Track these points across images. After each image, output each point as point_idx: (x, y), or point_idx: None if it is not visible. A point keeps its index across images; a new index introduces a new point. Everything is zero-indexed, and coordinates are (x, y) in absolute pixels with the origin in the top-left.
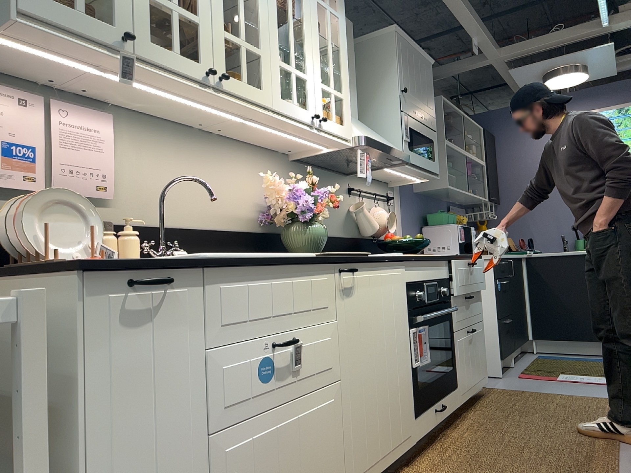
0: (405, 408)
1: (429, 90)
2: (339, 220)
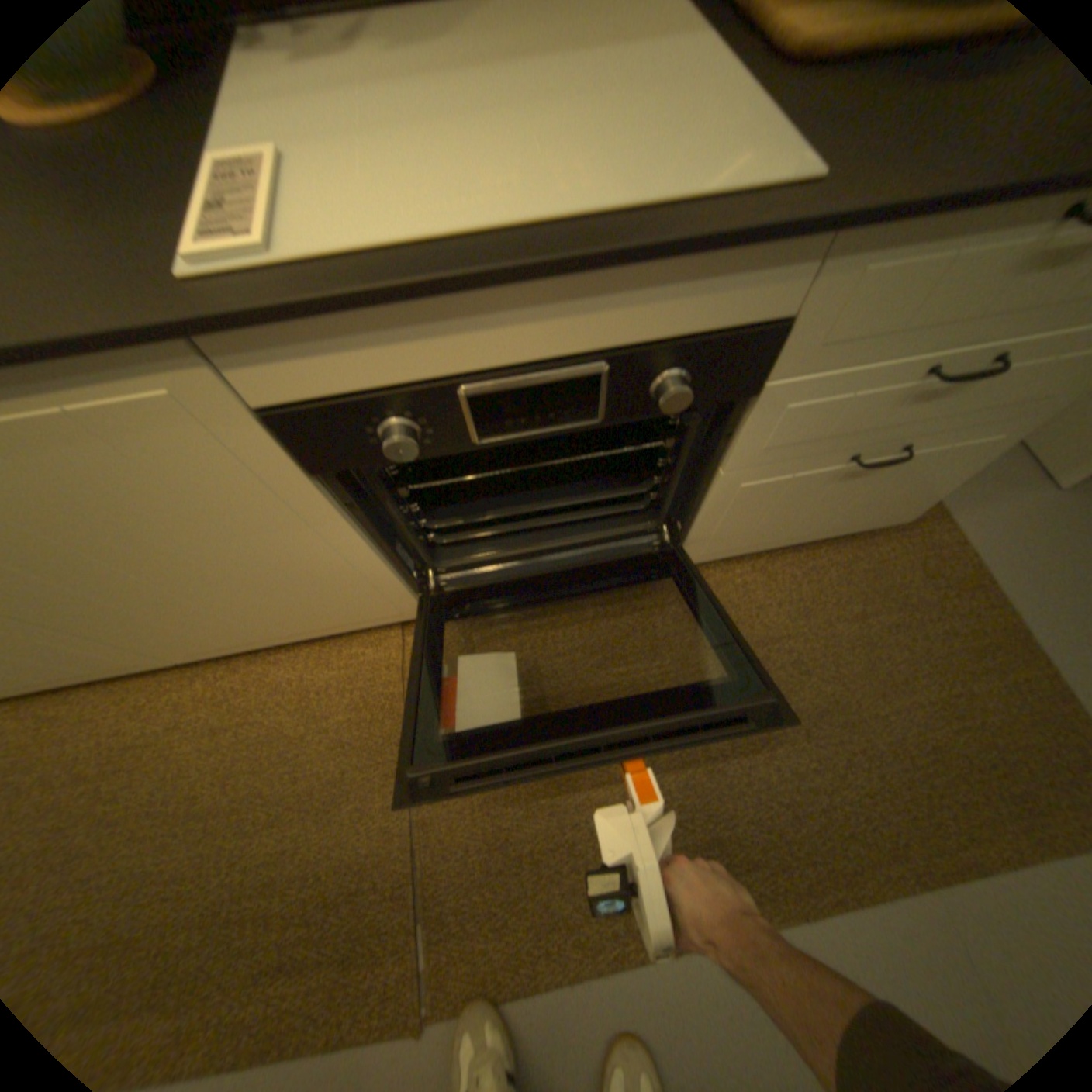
0: (356, 601)
1: None
2: None
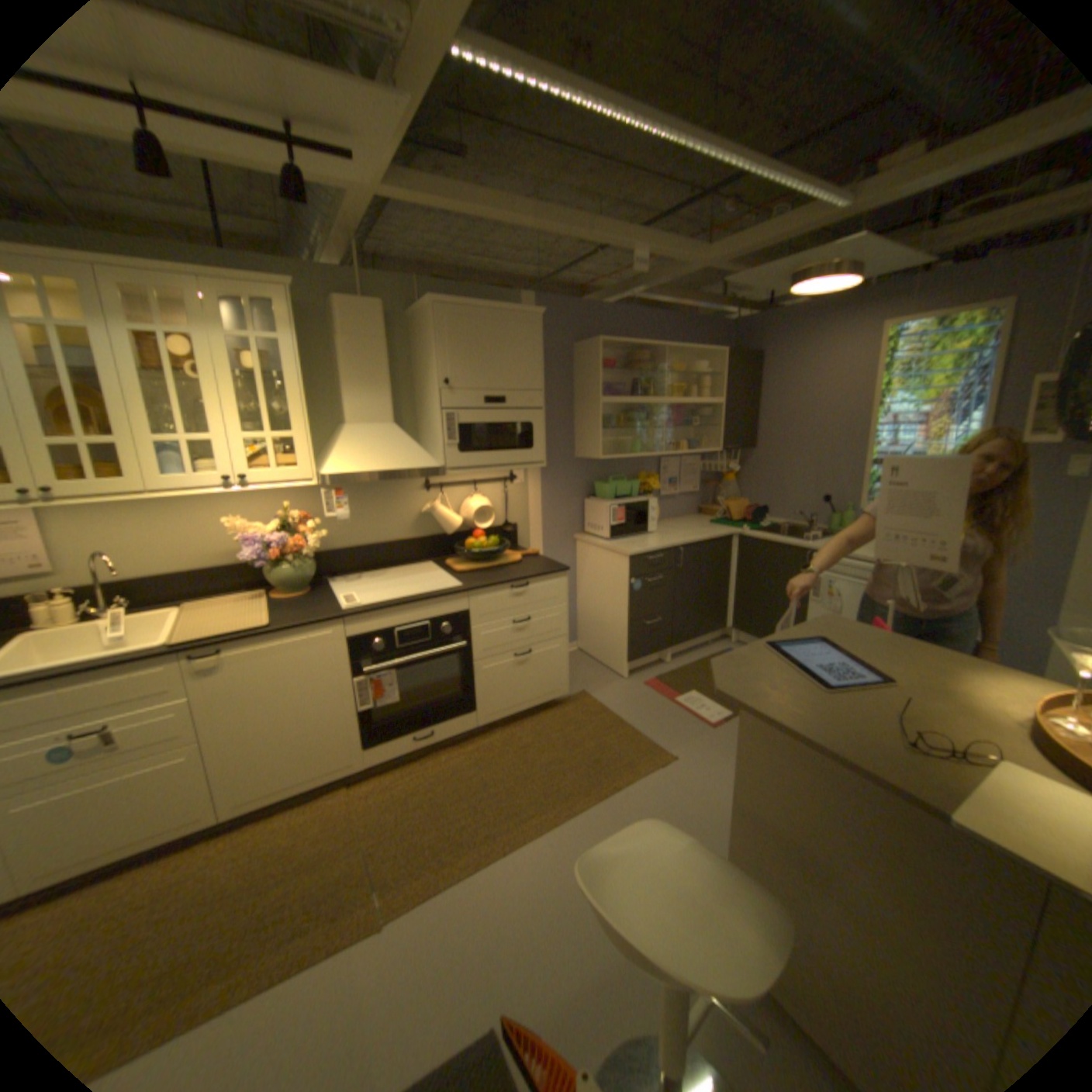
0: (336, 746)
1: (523, 357)
2: (403, 523)
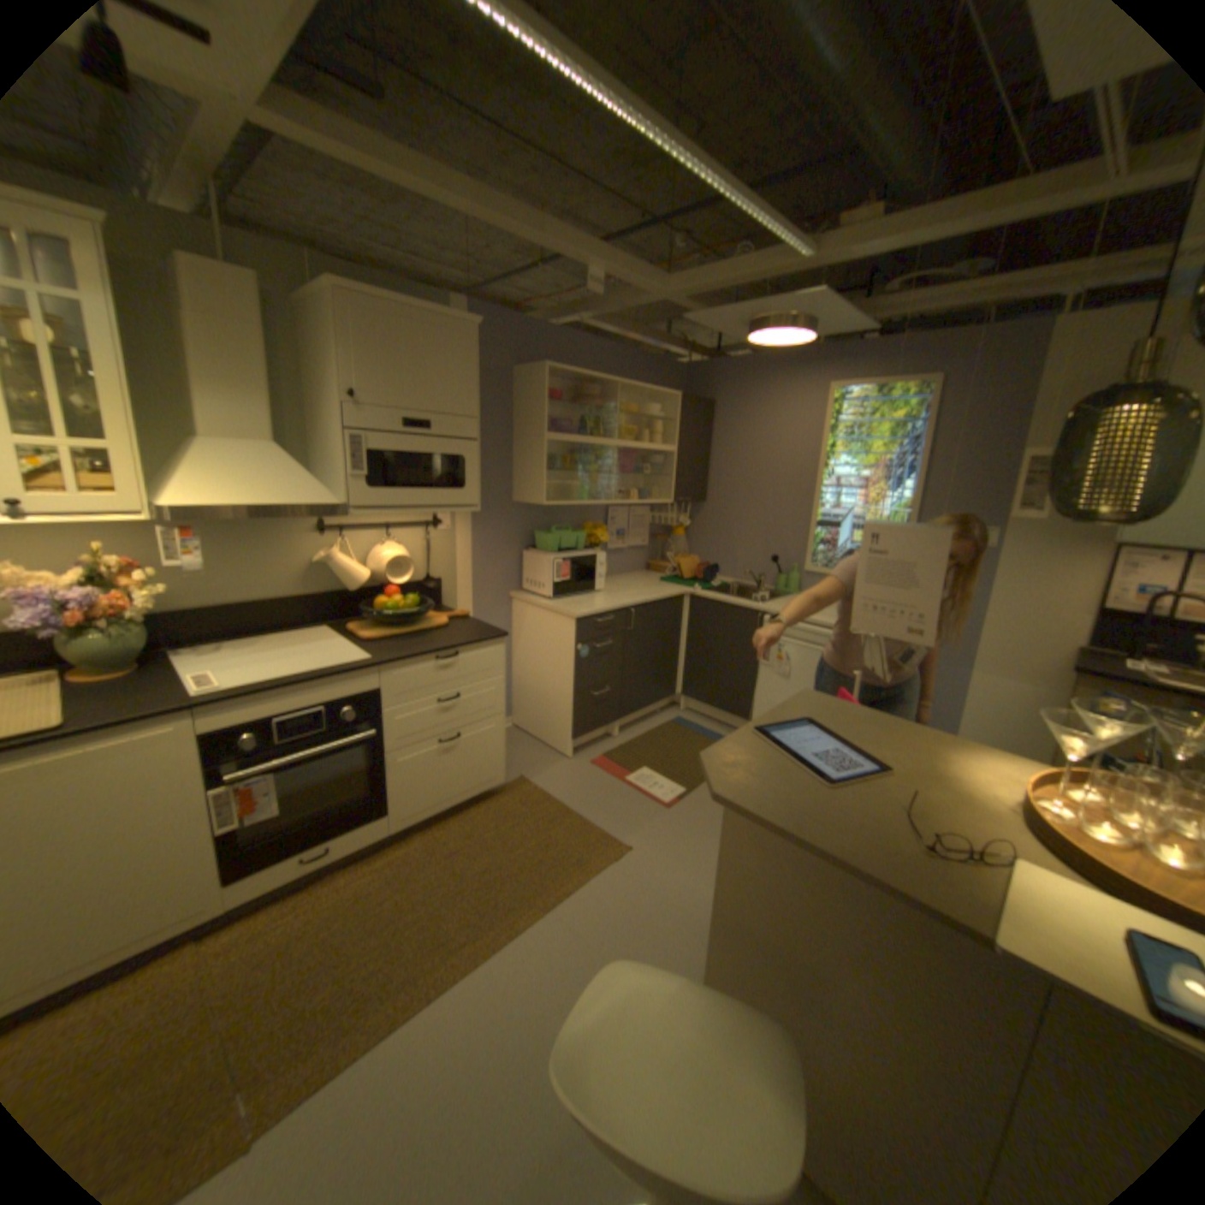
0: (181, 887)
1: (455, 374)
2: (287, 575)
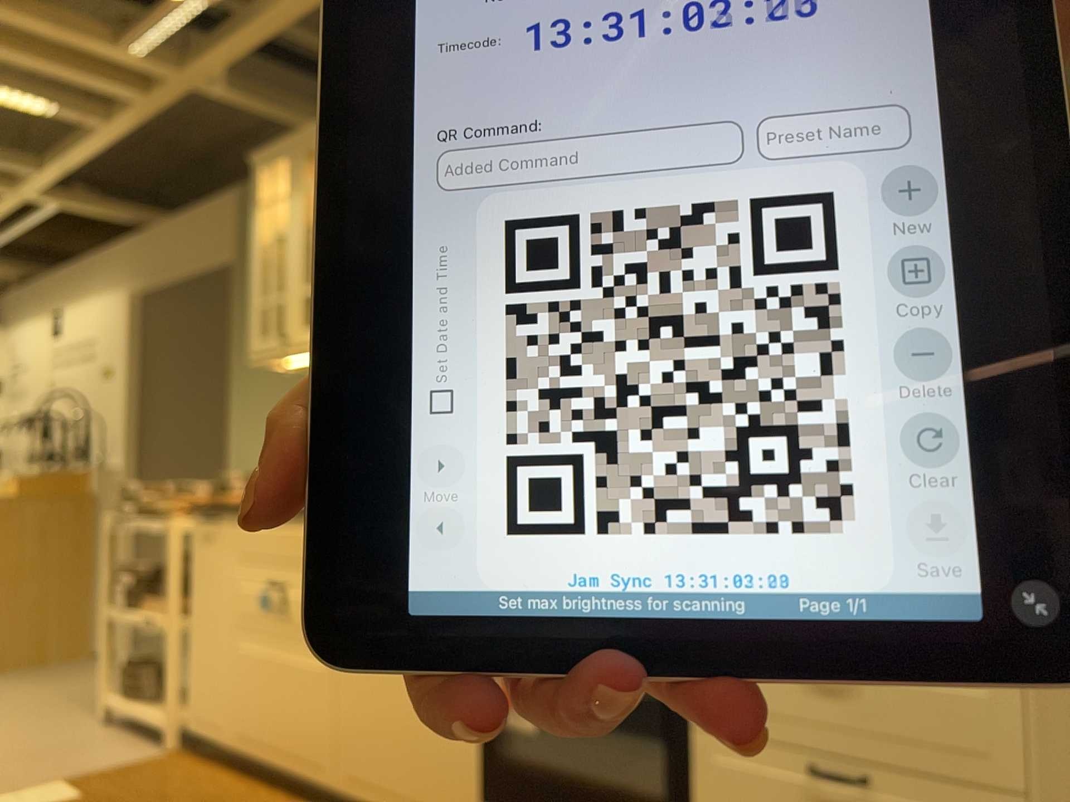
0: (449, 766)
1: None
2: None
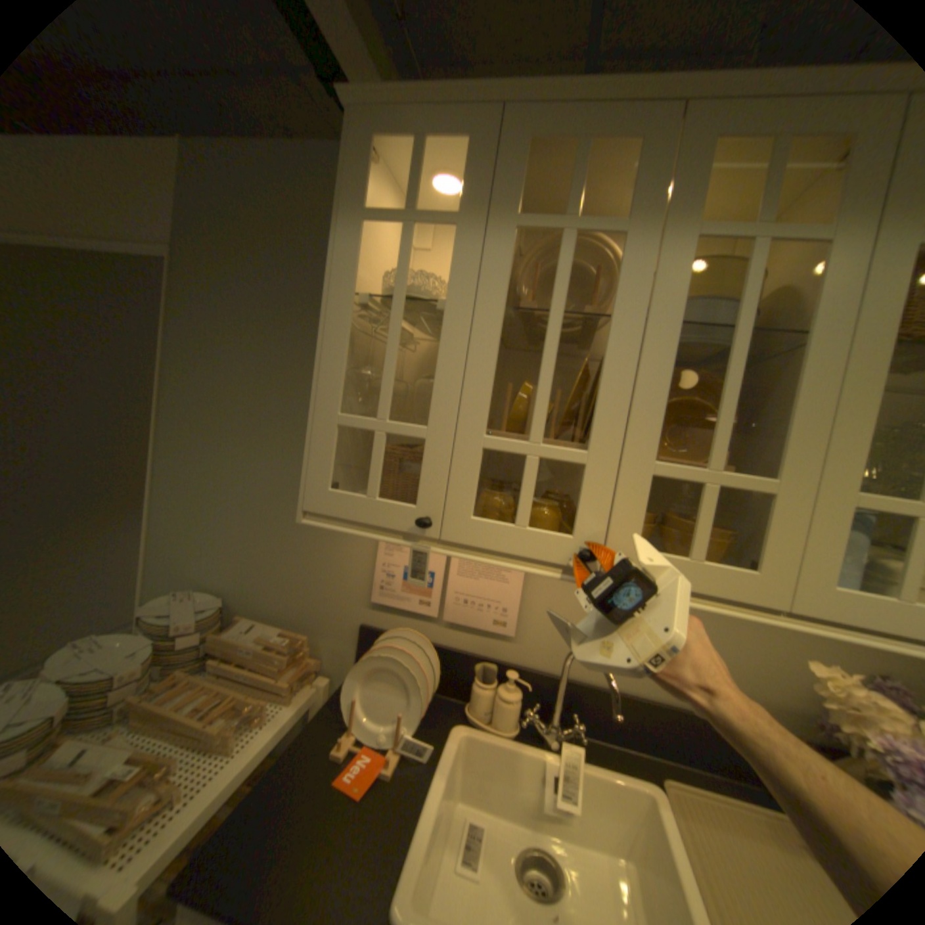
0: None
1: None
2: None
